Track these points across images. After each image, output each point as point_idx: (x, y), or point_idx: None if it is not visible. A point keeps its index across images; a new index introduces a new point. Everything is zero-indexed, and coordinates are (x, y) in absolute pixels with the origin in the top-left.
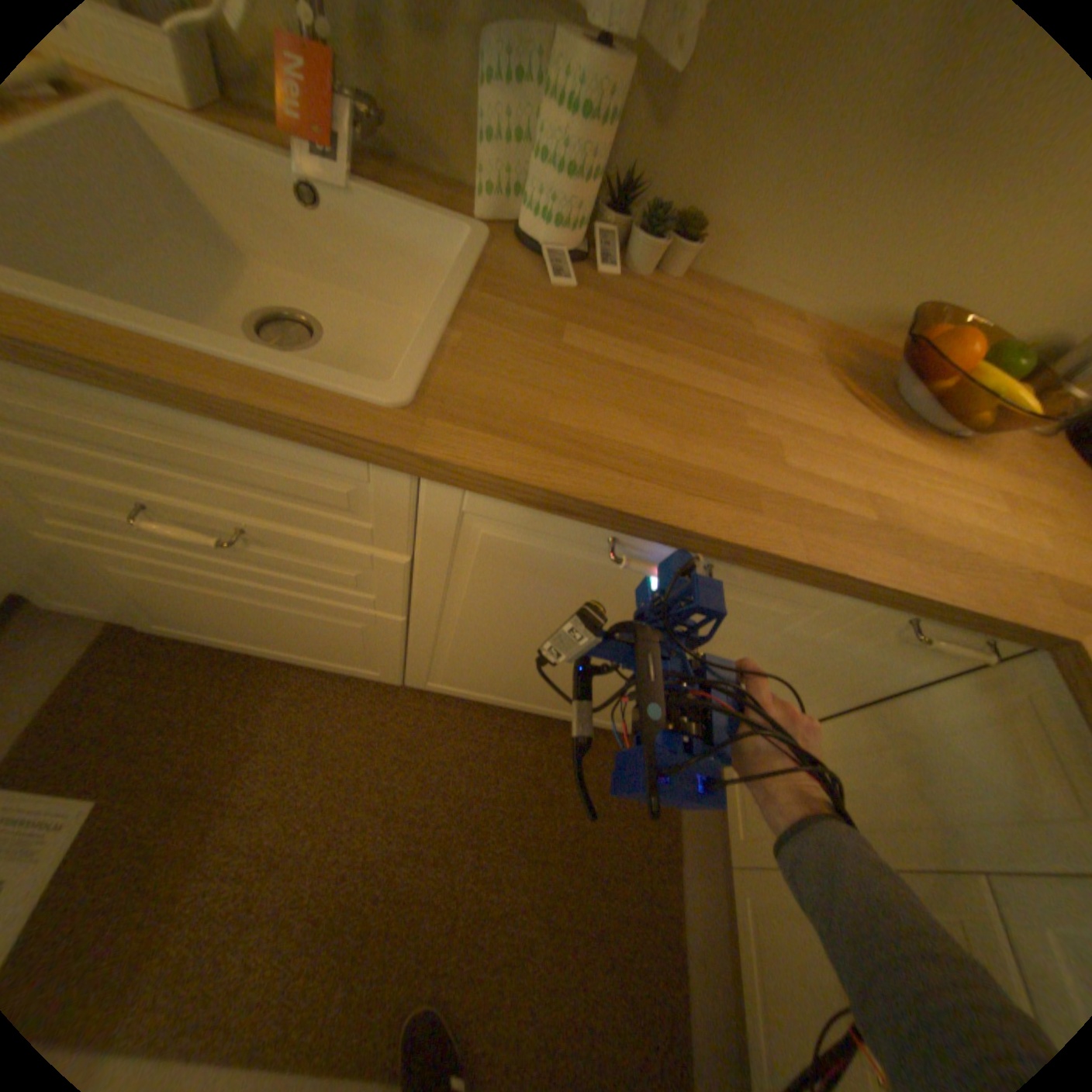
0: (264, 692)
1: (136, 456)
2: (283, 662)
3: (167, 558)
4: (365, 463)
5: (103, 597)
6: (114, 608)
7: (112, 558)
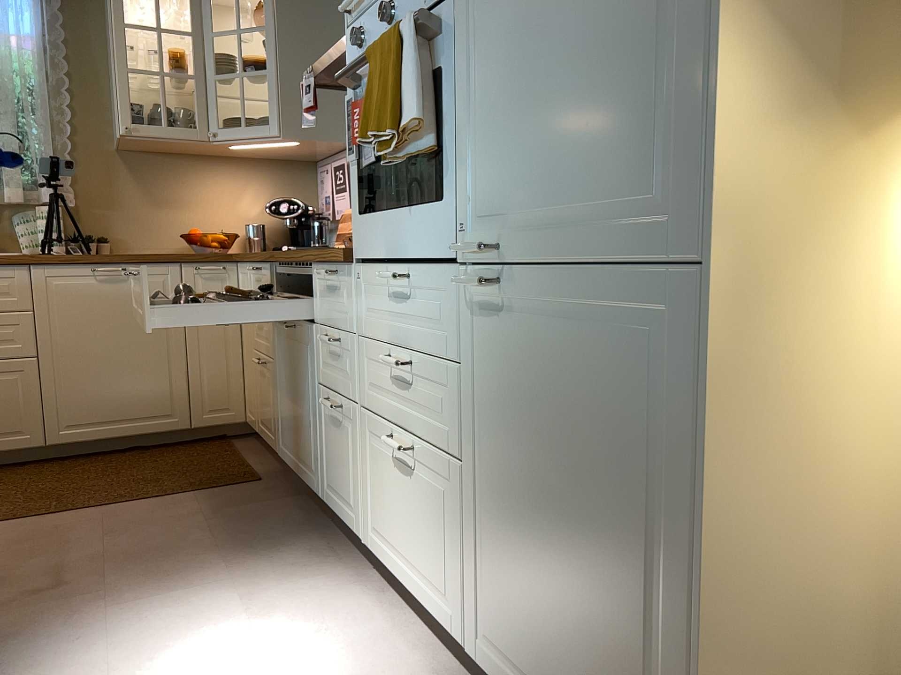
0: None
1: None
2: None
3: None
4: (14, 264)
5: None
6: None
7: None
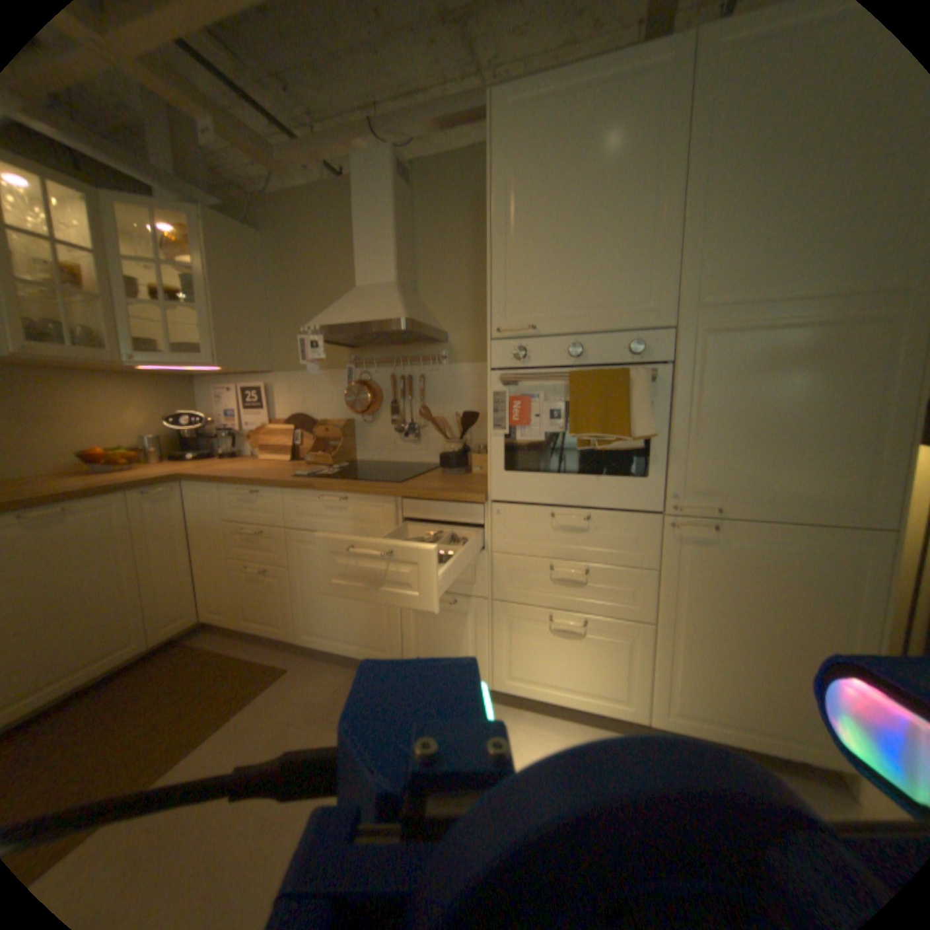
0: None
1: None
2: None
3: None
4: None
5: None
6: None
7: None
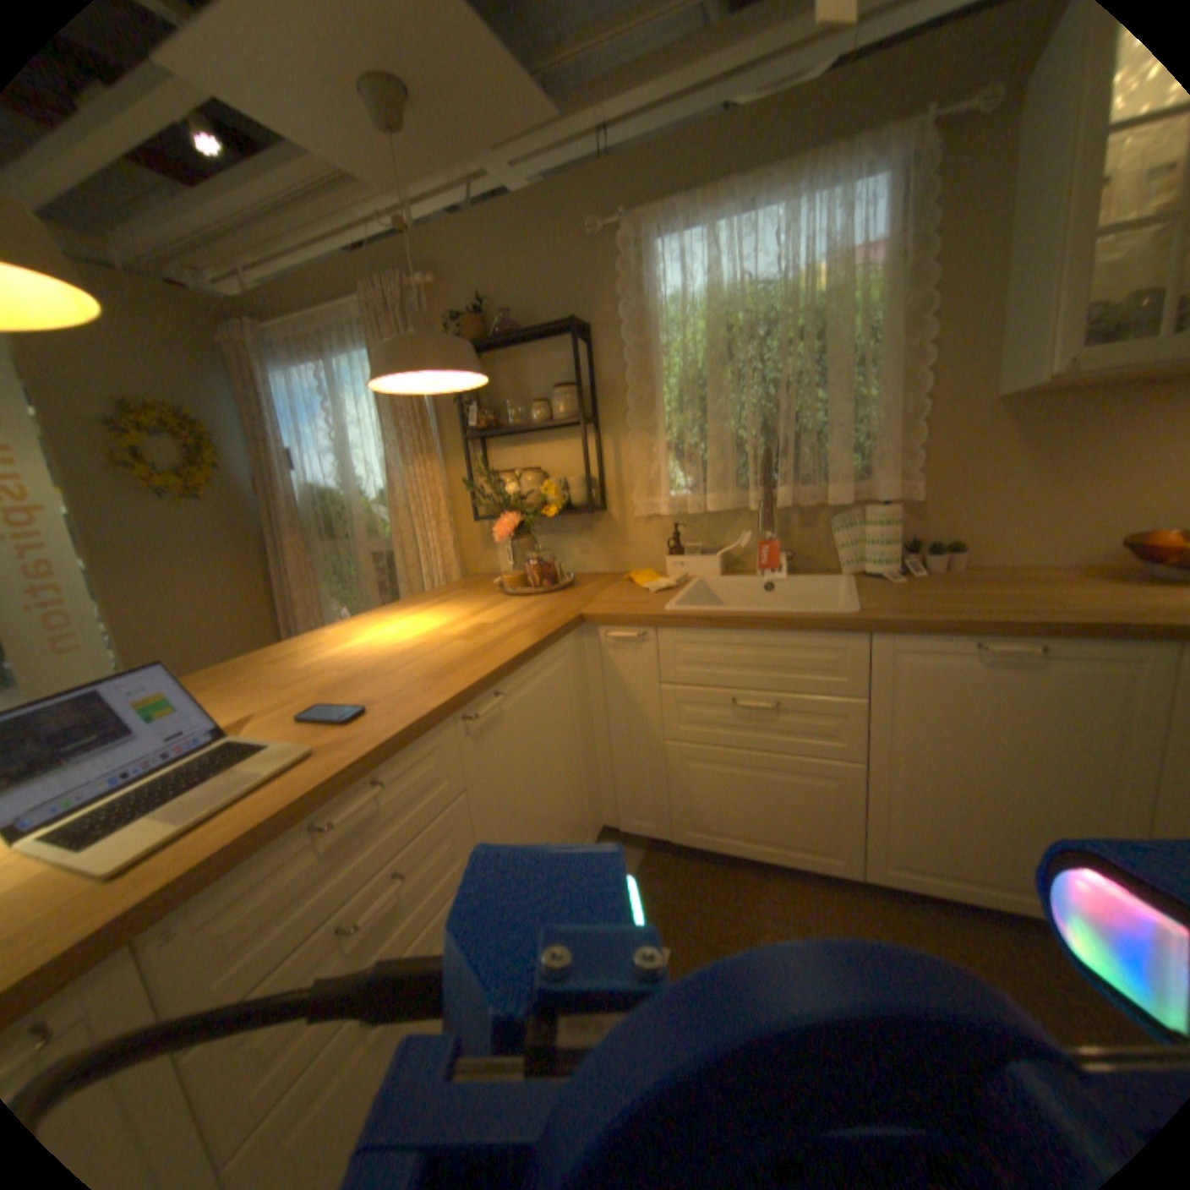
0: (755, 896)
1: (746, 665)
2: (769, 863)
3: (732, 740)
4: (852, 631)
5: (673, 799)
6: (674, 812)
7: (700, 750)
